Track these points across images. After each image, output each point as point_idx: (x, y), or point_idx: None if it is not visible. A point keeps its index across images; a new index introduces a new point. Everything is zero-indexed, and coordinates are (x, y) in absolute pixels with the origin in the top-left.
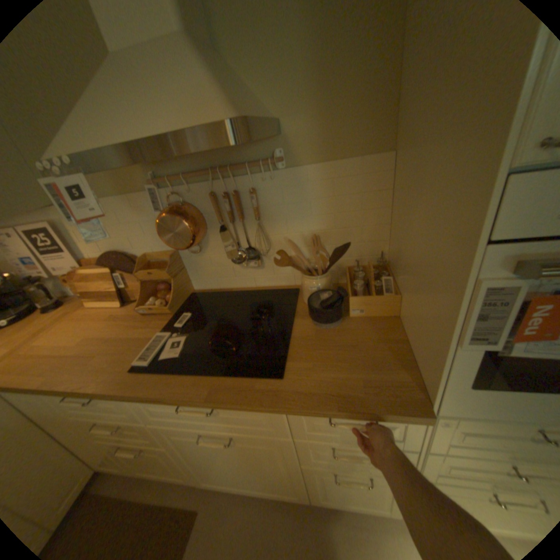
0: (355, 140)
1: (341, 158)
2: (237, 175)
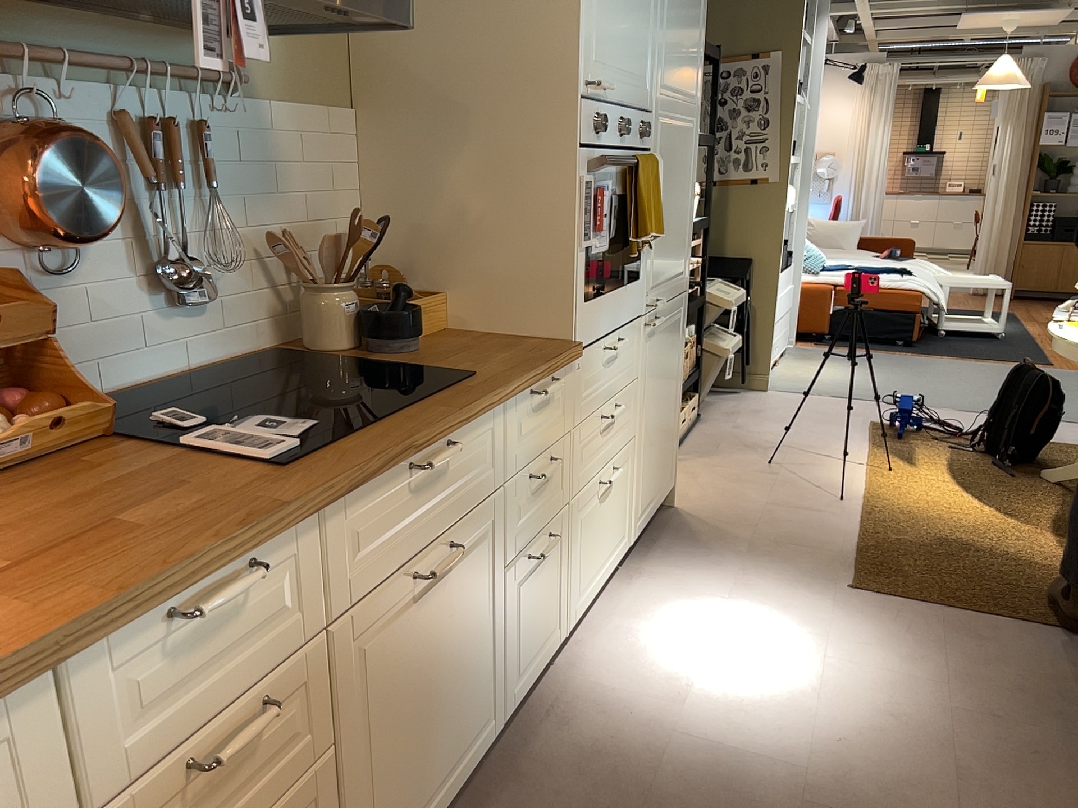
0: (319, 85)
1: (309, 105)
2: (170, 91)
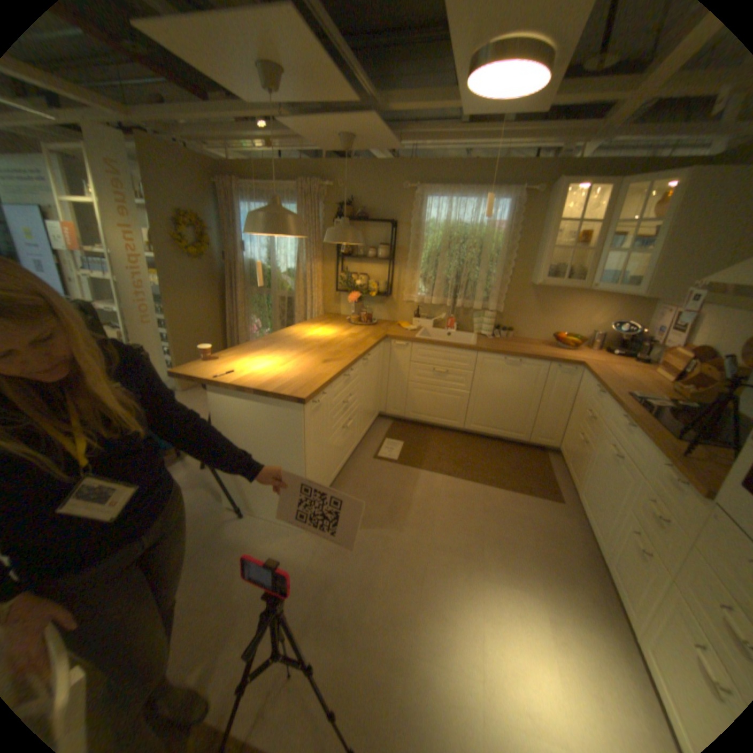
0: None
1: None
2: None
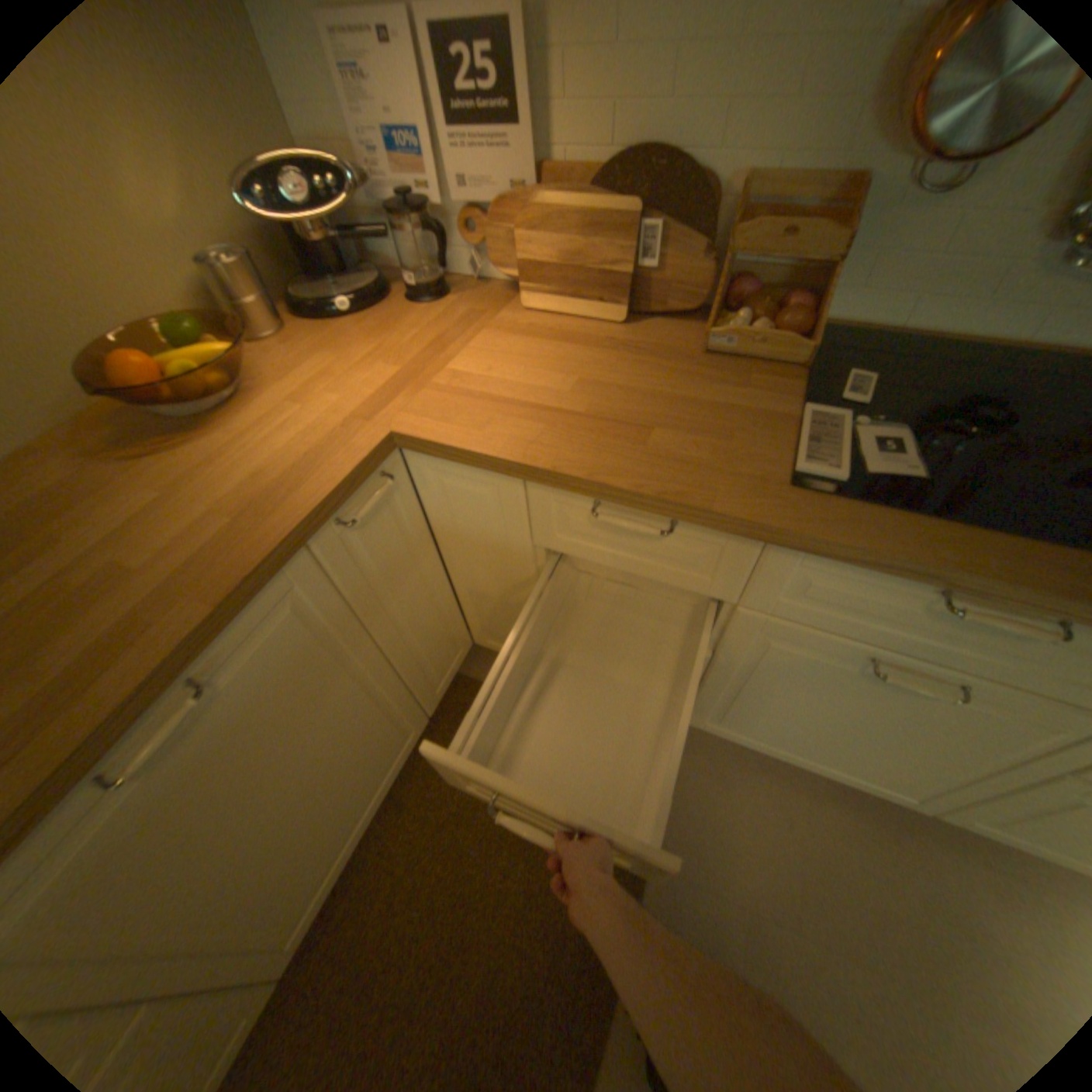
0: None
1: None
2: None
